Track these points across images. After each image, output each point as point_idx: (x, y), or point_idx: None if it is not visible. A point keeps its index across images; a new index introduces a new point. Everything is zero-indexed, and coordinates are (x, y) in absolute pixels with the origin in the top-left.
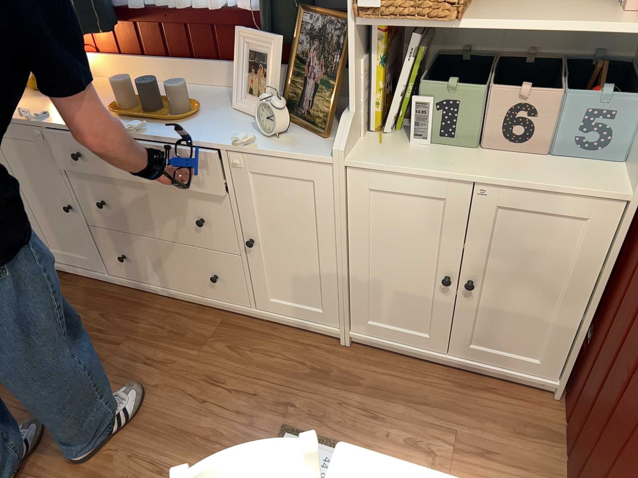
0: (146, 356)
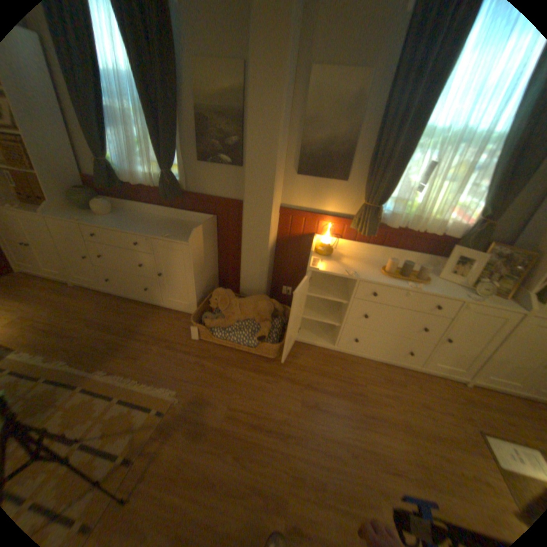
0: (384, 395)
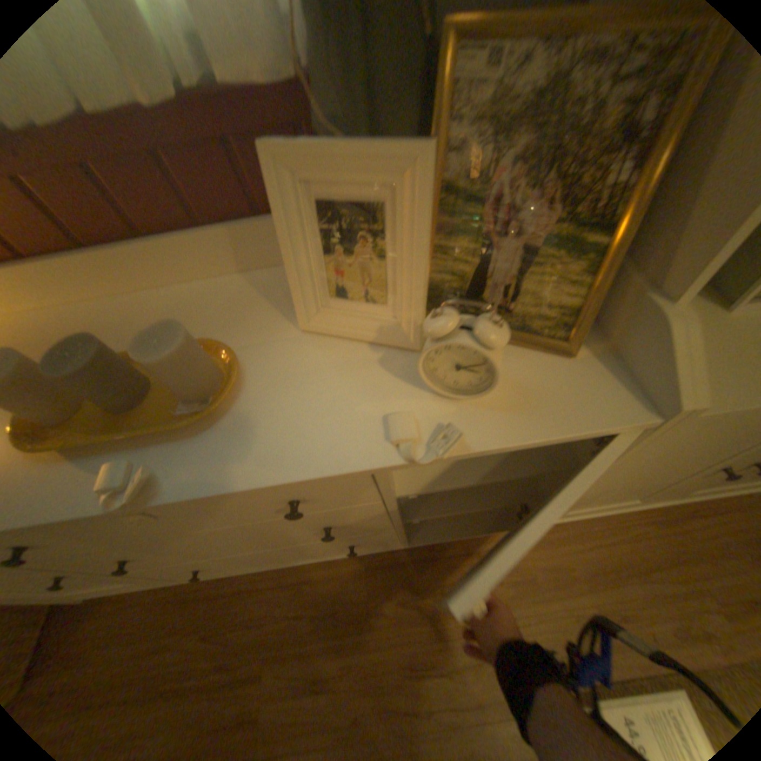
0: (306, 687)
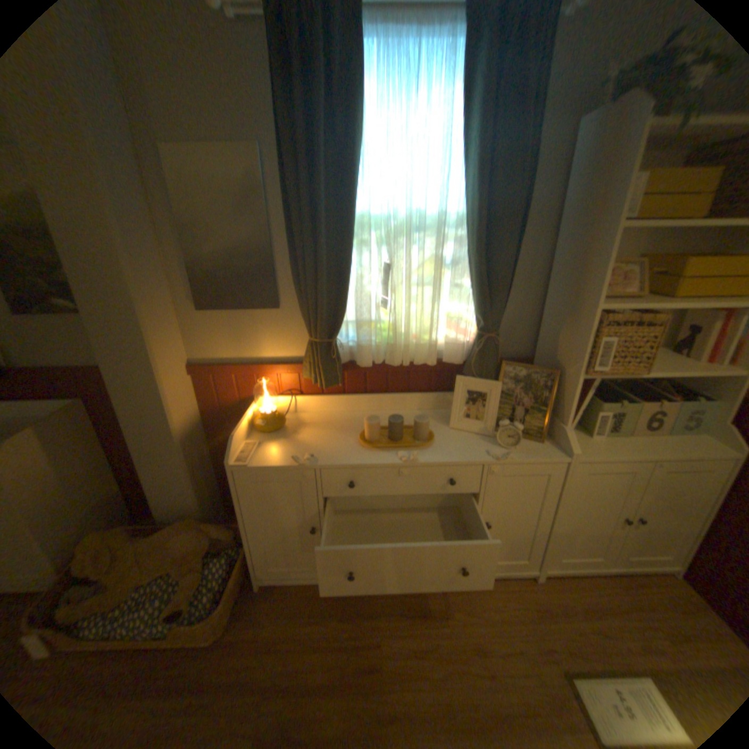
0: (411, 654)
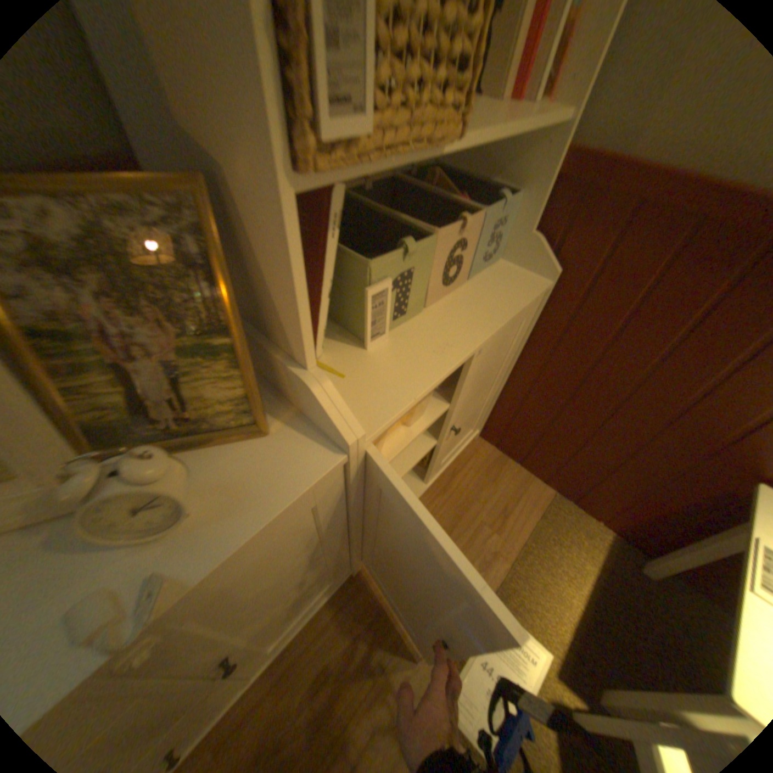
0: None
